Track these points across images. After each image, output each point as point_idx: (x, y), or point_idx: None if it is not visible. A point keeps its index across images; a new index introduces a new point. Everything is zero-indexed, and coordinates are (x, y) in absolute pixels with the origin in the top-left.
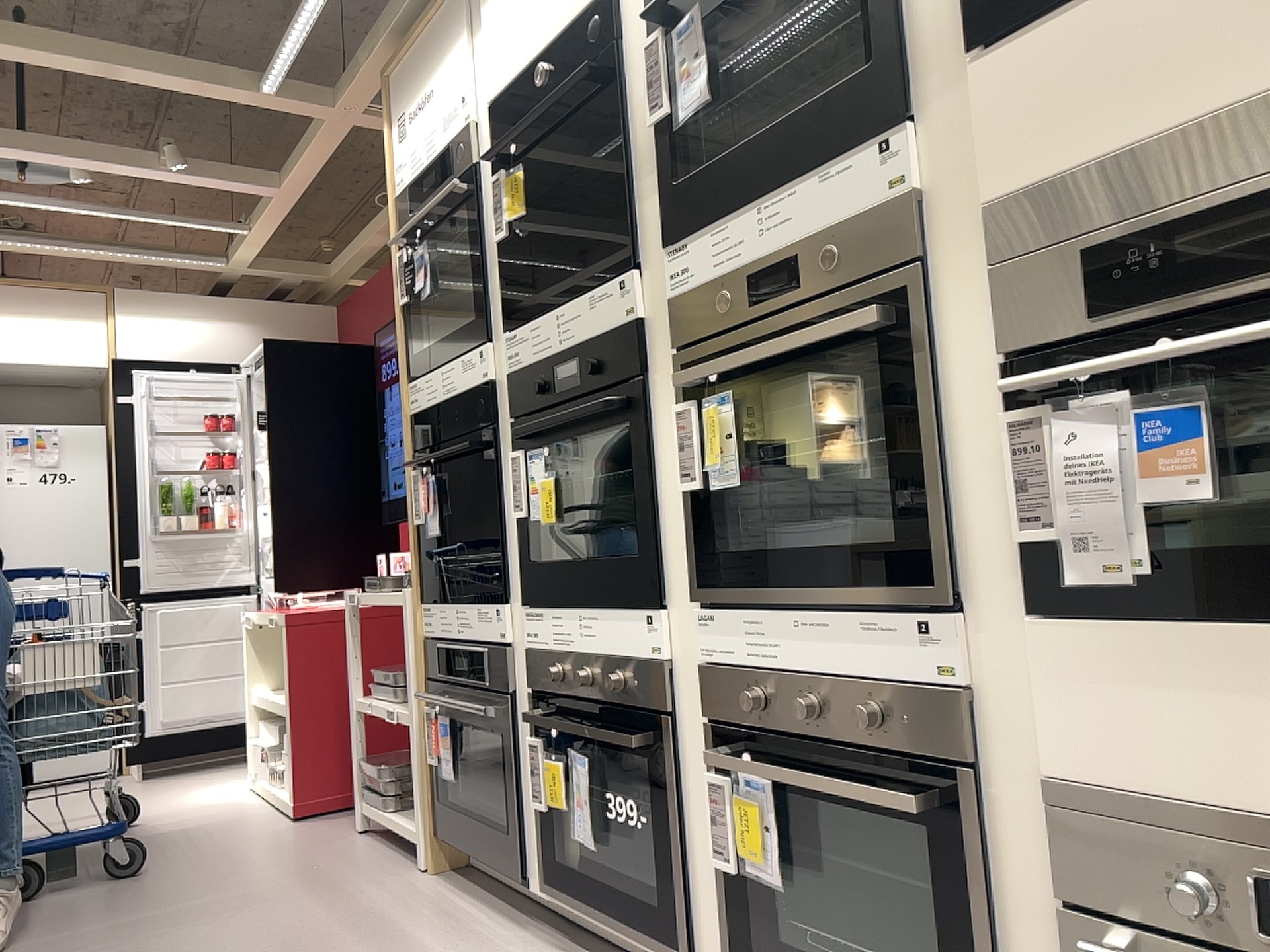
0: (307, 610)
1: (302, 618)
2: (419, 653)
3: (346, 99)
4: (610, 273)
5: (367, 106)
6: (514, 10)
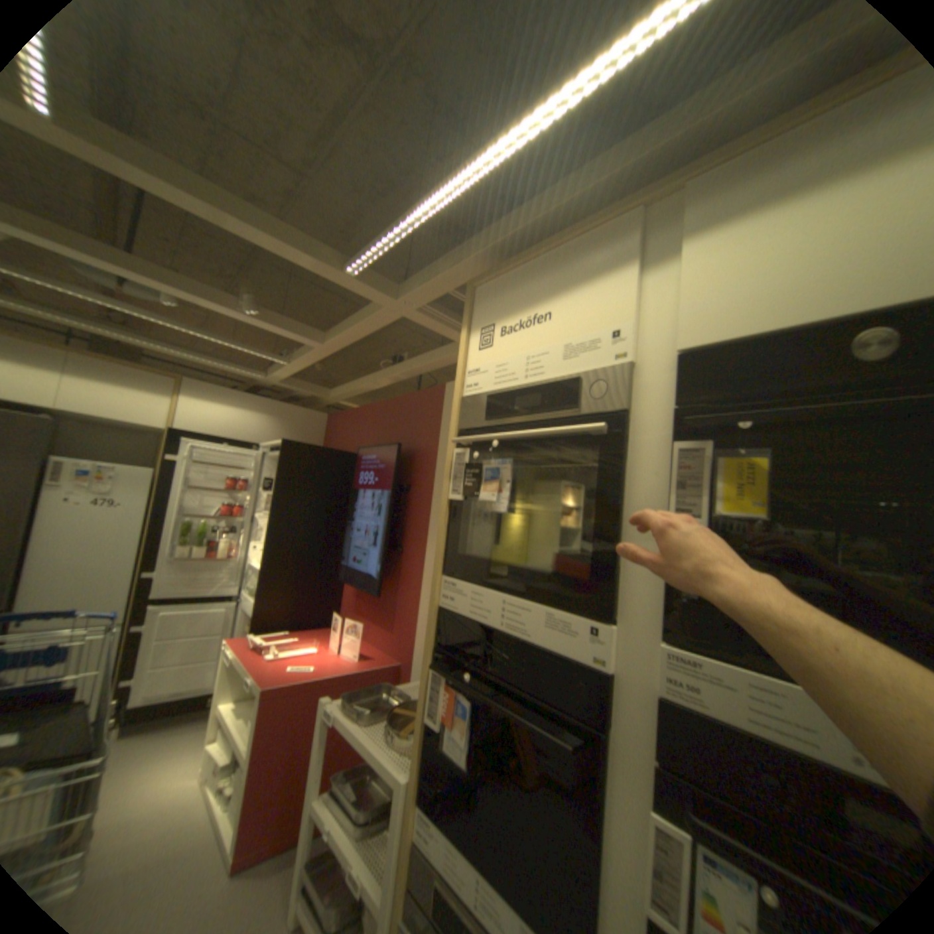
0: (279, 681)
1: (274, 695)
2: (406, 858)
3: (411, 293)
4: None
5: (424, 304)
6: (789, 240)
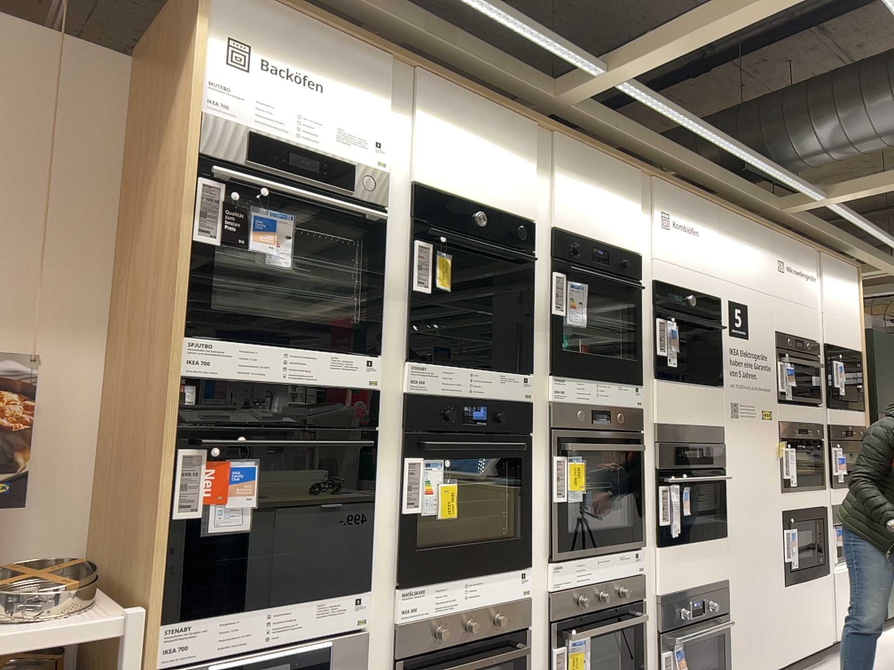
0: None
1: None
2: None
3: None
4: (510, 367)
5: None
6: (458, 156)
